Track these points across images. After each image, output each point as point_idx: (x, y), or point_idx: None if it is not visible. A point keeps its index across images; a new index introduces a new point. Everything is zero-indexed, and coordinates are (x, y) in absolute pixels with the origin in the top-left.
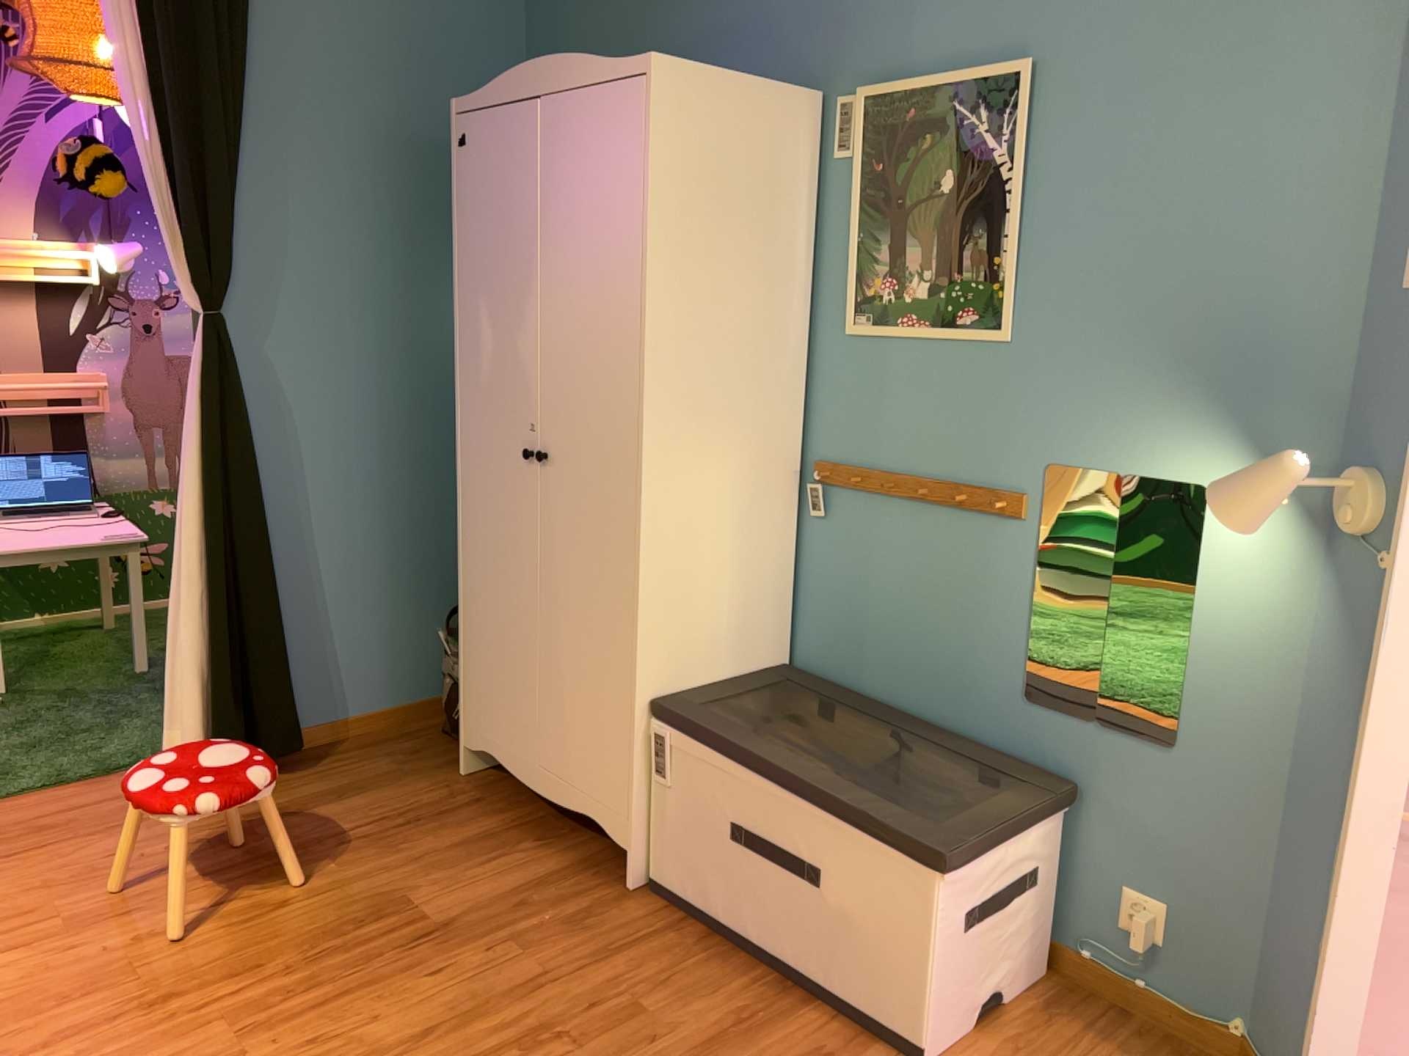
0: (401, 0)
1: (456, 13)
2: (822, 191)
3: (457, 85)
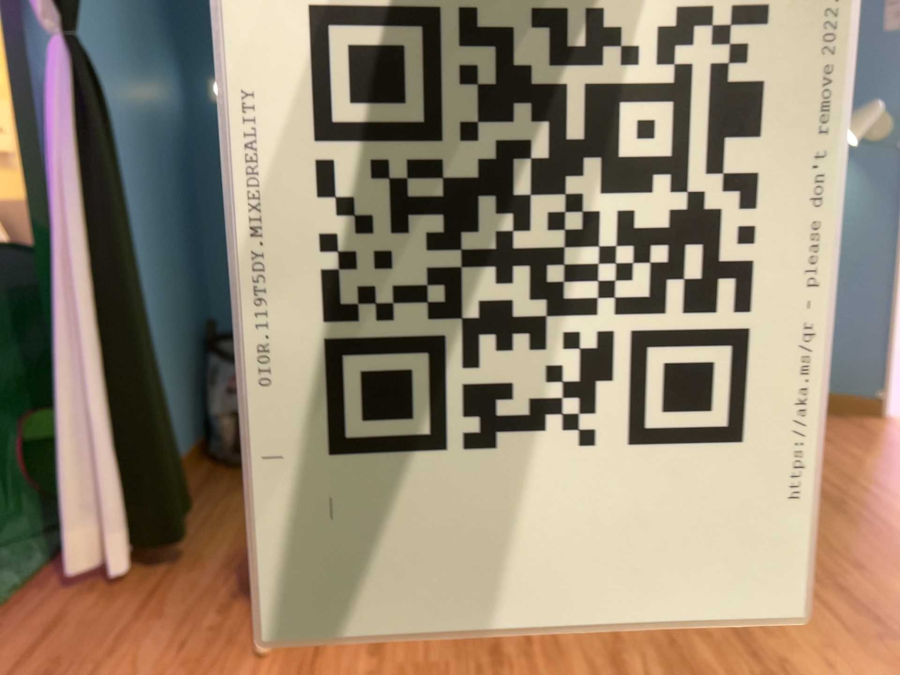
0: None
1: None
2: None
3: None
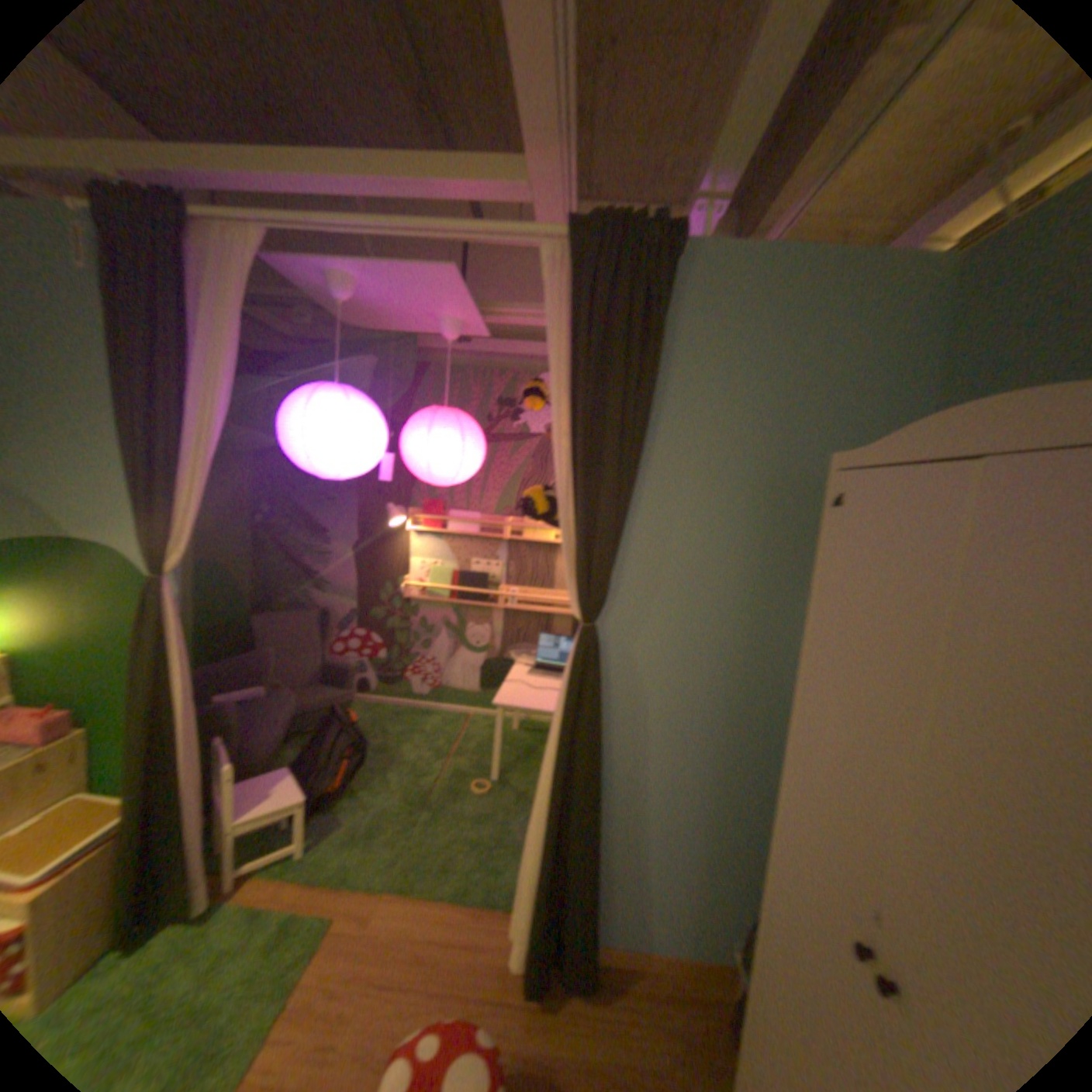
0: (802, 359)
1: (861, 363)
2: None
3: (851, 429)
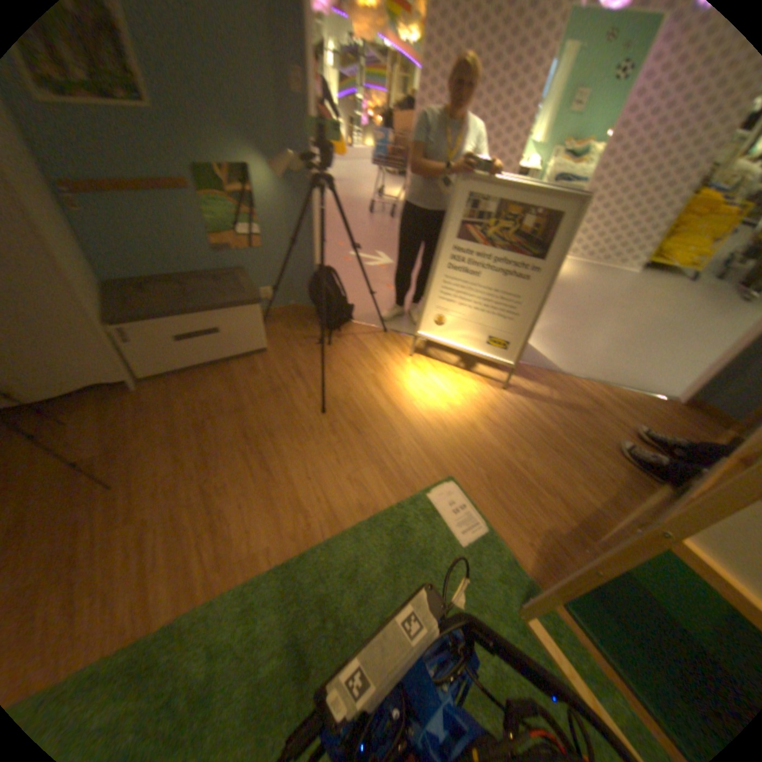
0: None
1: None
2: None
3: None
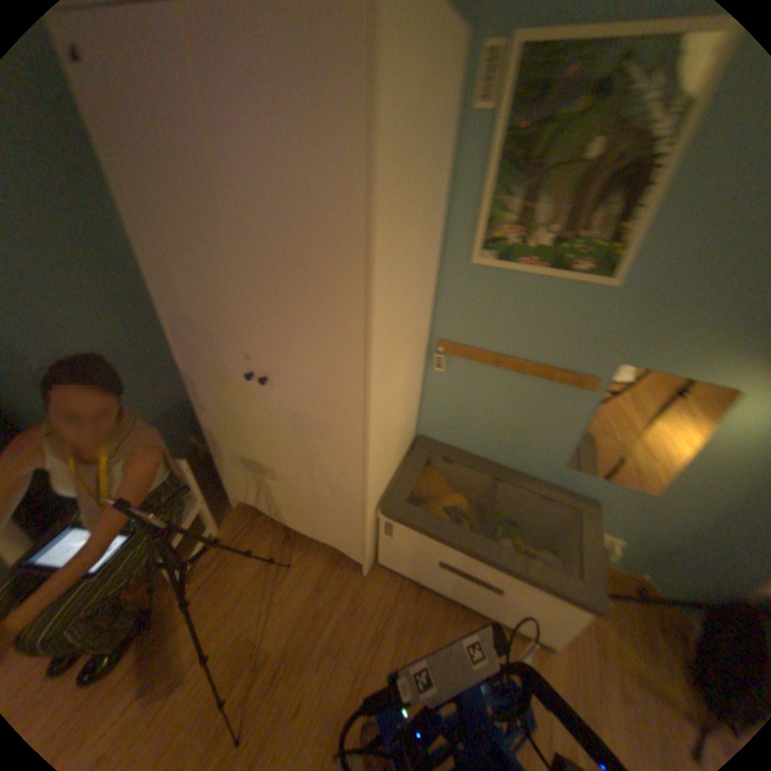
0: None
1: None
2: (459, 142)
3: None
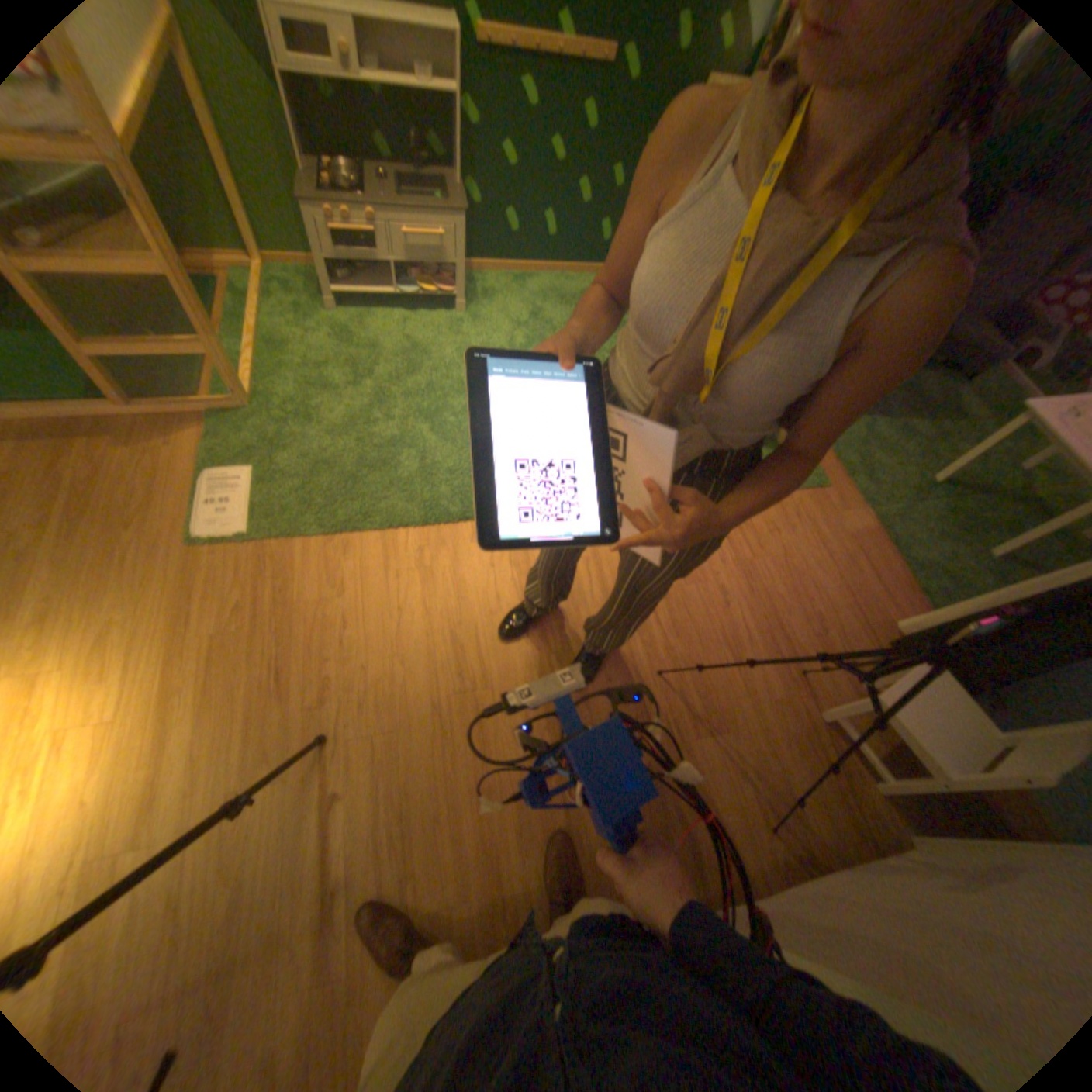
0: None
1: None
2: None
3: None
